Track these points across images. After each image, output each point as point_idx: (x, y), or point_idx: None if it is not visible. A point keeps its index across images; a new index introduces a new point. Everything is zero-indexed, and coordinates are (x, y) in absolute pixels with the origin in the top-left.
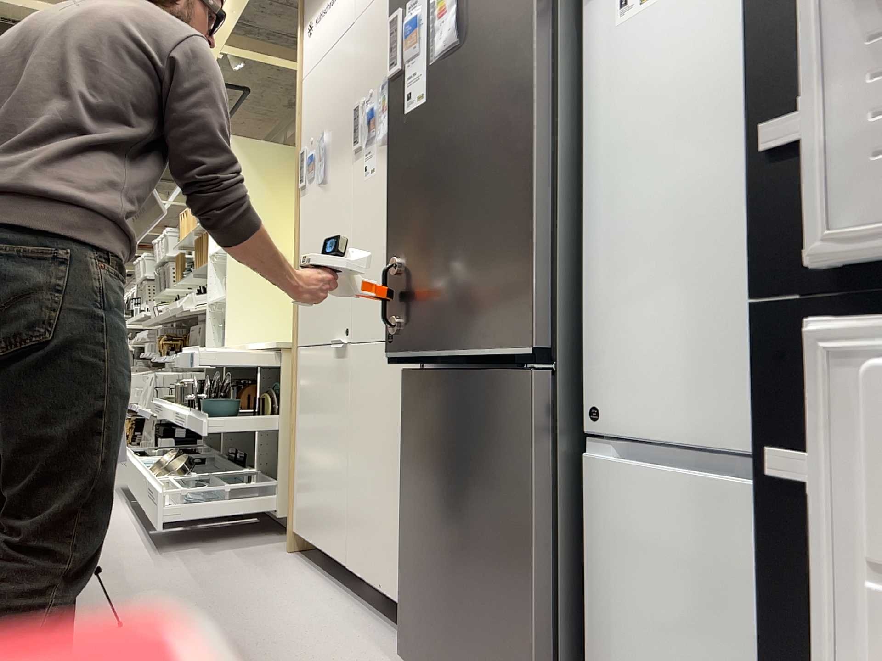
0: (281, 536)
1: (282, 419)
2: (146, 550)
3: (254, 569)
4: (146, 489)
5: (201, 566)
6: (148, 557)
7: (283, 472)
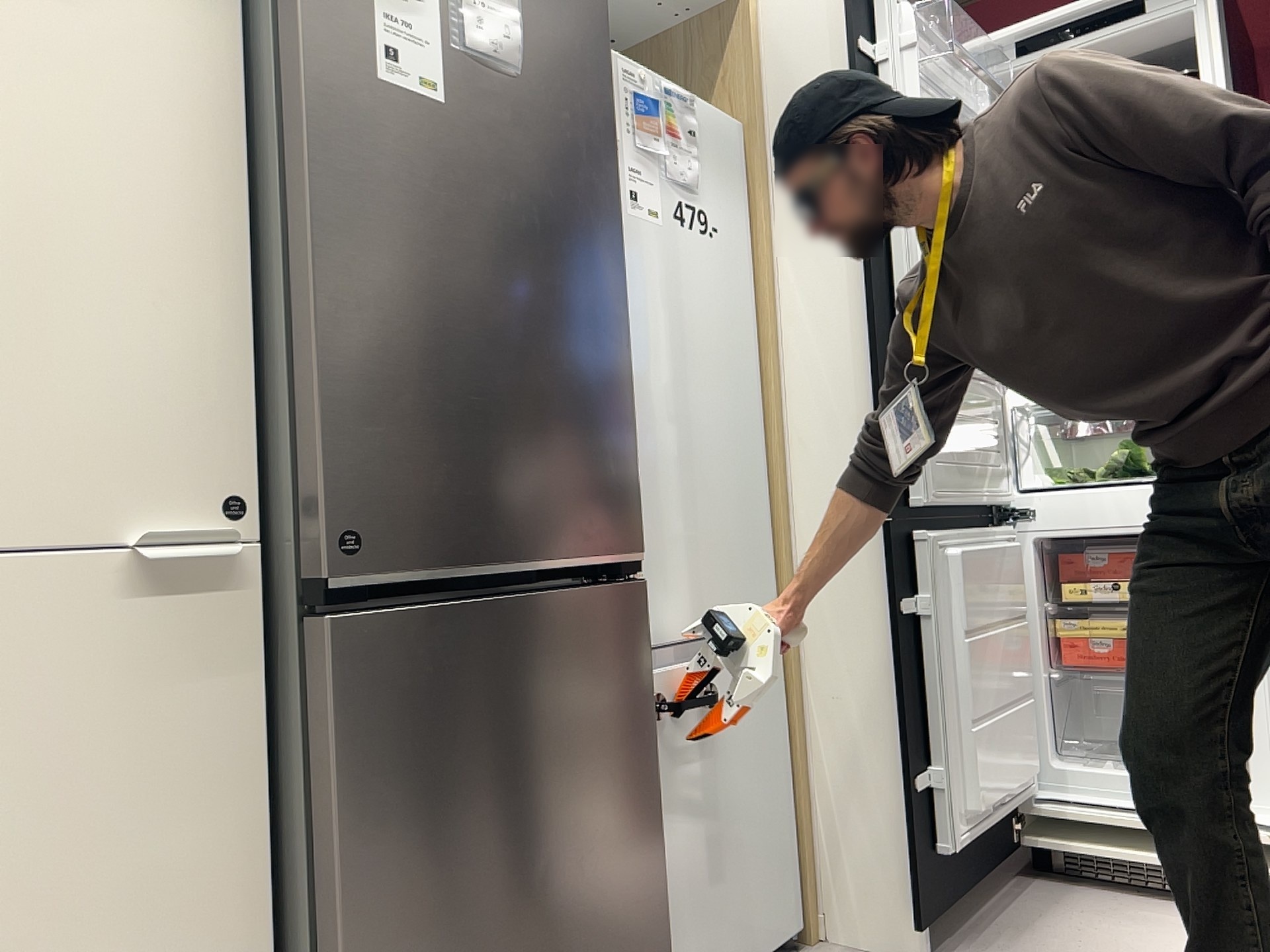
0: None
1: None
2: None
3: None
4: None
5: None
6: None
7: None
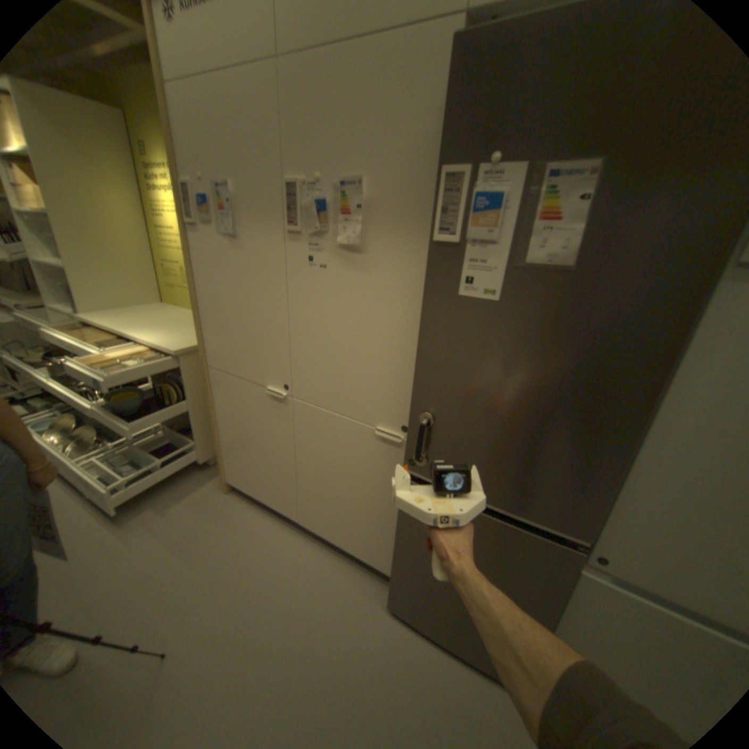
0: (204, 471)
1: (190, 403)
2: (103, 525)
3: (215, 523)
4: (68, 470)
5: (170, 534)
6: (112, 535)
7: (198, 436)
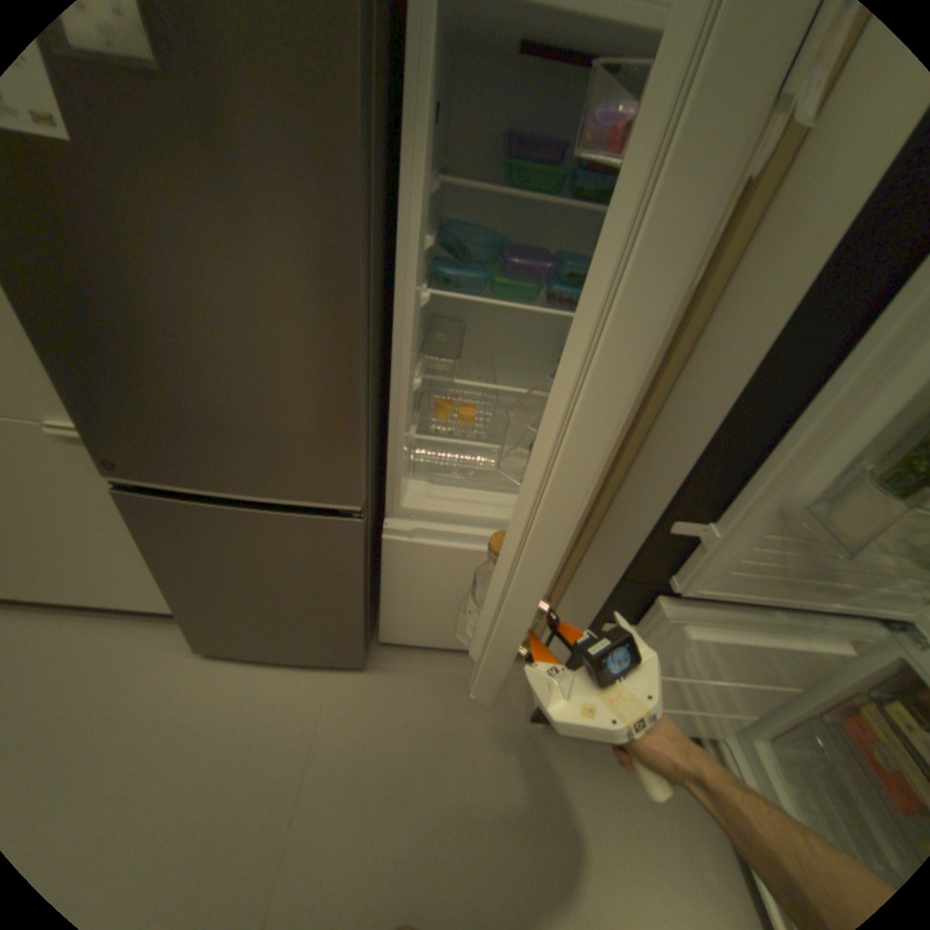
0: None
1: None
2: None
3: None
4: None
5: None
6: None
7: None
